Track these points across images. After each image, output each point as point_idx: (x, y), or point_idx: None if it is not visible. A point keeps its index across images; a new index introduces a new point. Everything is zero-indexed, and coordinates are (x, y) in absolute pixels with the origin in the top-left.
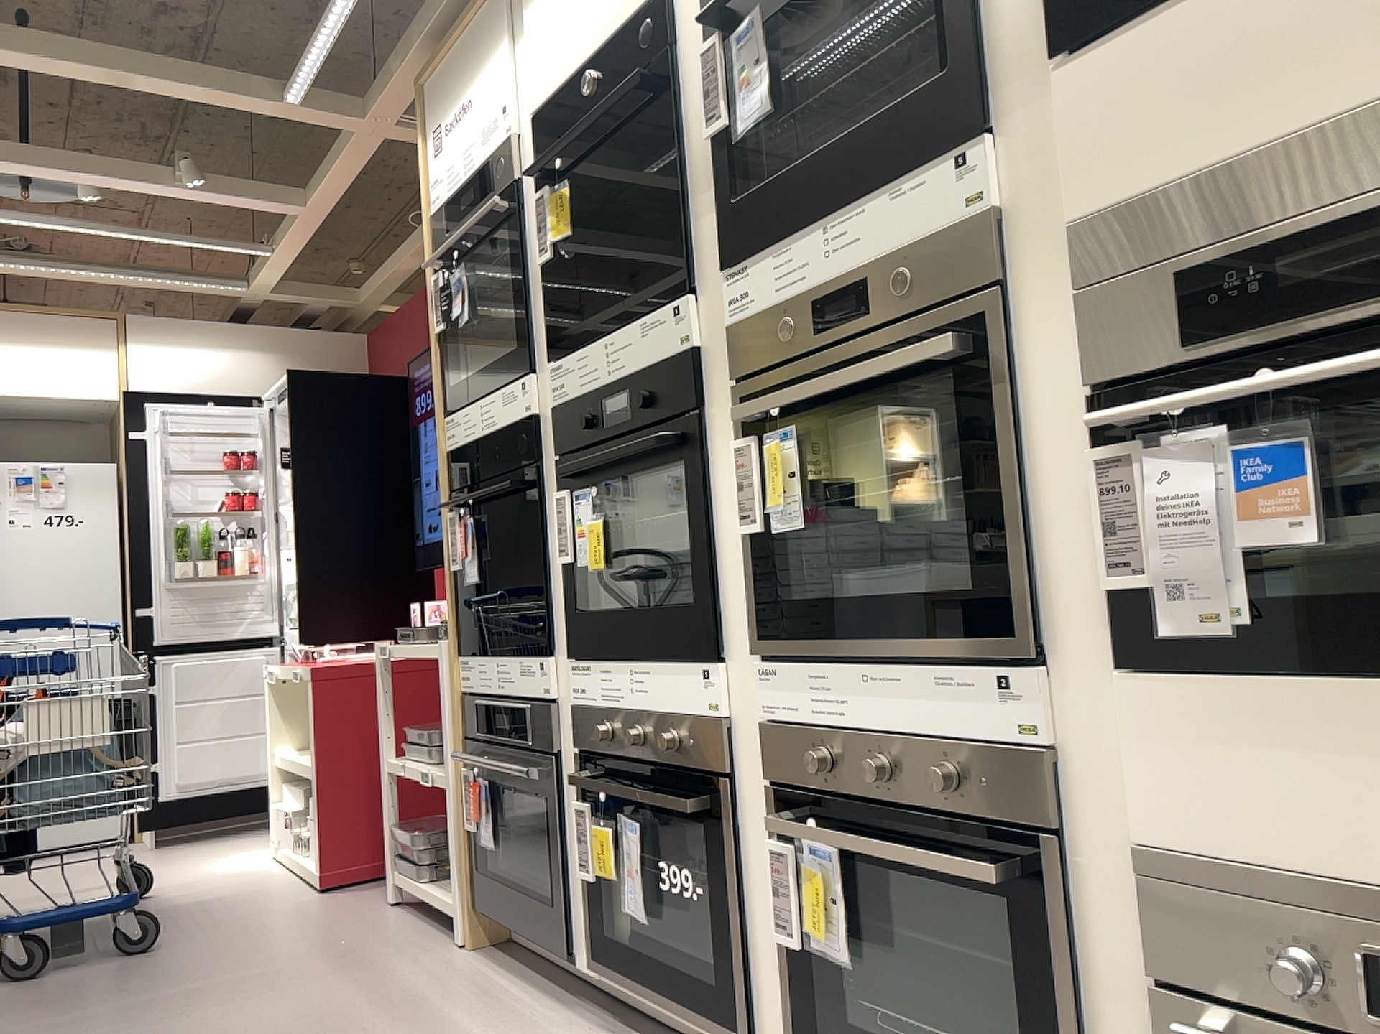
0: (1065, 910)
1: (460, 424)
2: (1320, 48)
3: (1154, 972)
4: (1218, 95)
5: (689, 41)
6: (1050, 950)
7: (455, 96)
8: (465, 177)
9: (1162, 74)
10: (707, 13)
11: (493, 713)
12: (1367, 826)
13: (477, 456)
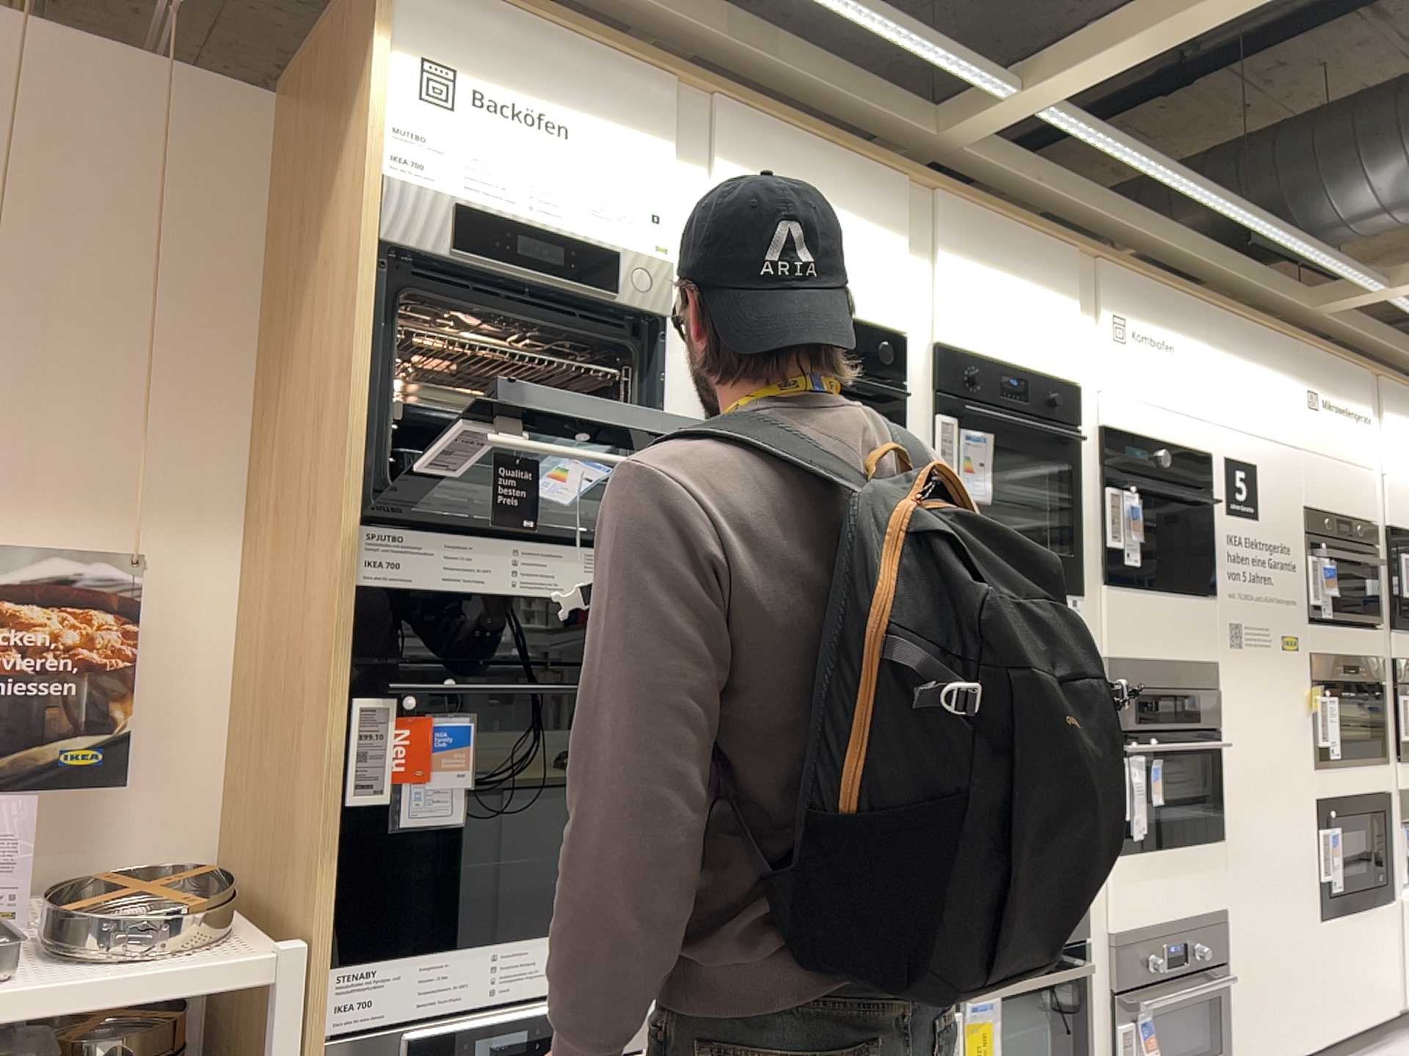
0: (1087, 976)
1: (434, 556)
2: (1165, 635)
3: (1116, 987)
4: (1146, 634)
5: (917, 393)
6: (1089, 998)
7: (527, 86)
8: (536, 216)
9: (1135, 615)
10: (951, 399)
11: (471, 1039)
12: (1163, 900)
13: (485, 623)
